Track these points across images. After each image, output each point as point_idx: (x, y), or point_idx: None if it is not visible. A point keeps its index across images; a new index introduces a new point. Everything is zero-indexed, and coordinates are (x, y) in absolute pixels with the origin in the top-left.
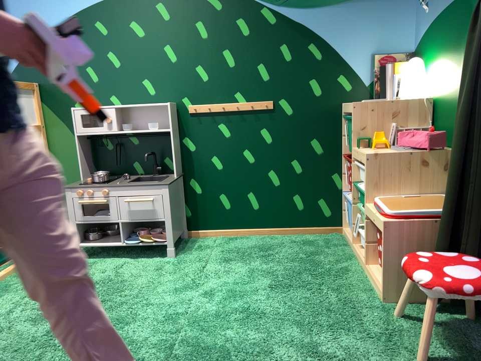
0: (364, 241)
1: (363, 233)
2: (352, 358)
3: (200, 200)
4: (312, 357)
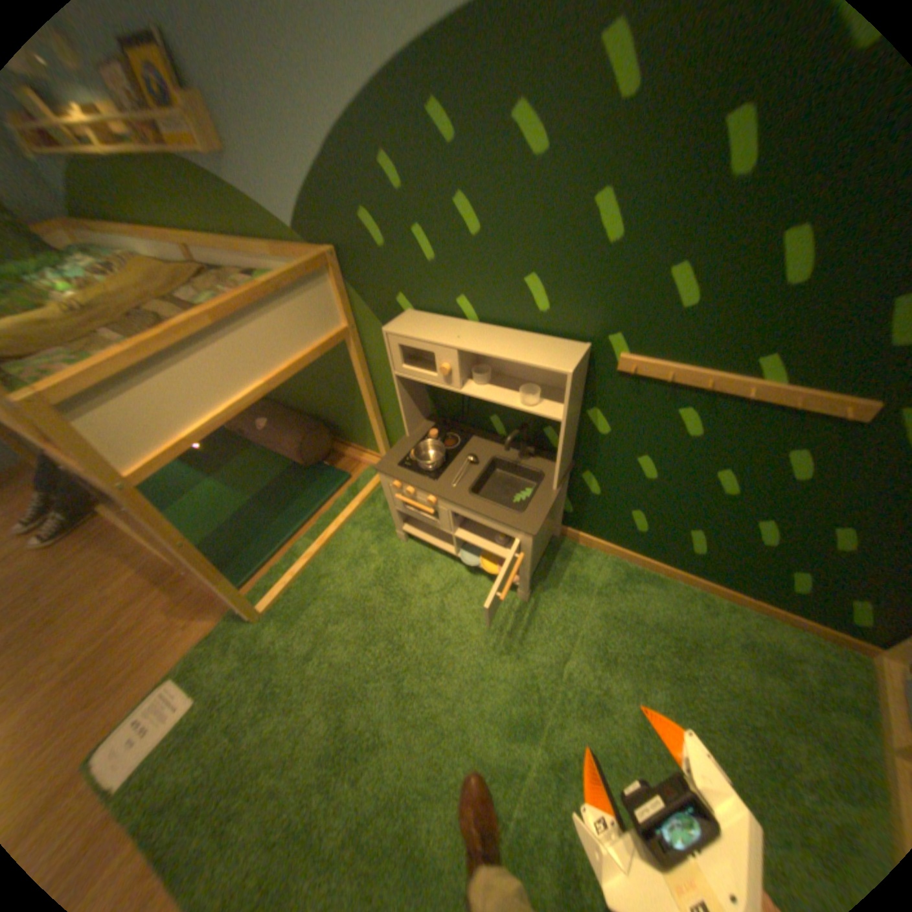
0: None
1: None
2: None
3: (595, 504)
4: None
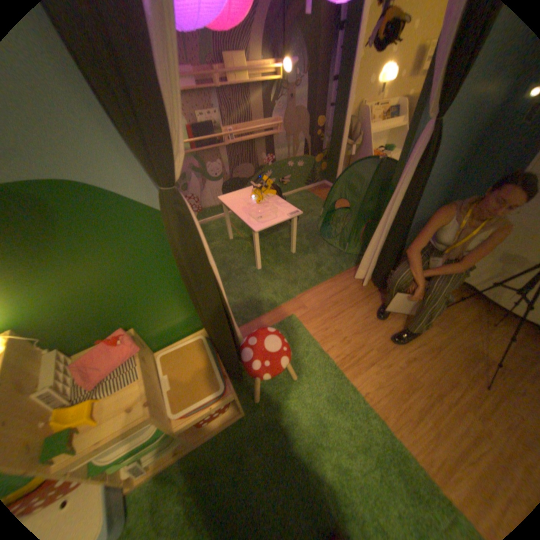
0: (148, 461)
1: (150, 457)
2: (314, 414)
3: None
4: (329, 439)
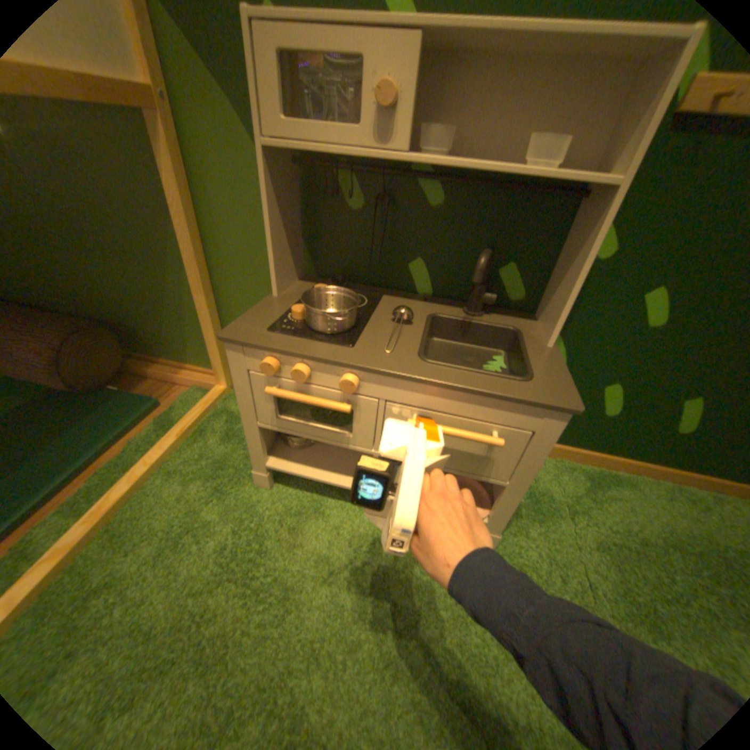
0: None
1: None
2: None
3: None
4: None
